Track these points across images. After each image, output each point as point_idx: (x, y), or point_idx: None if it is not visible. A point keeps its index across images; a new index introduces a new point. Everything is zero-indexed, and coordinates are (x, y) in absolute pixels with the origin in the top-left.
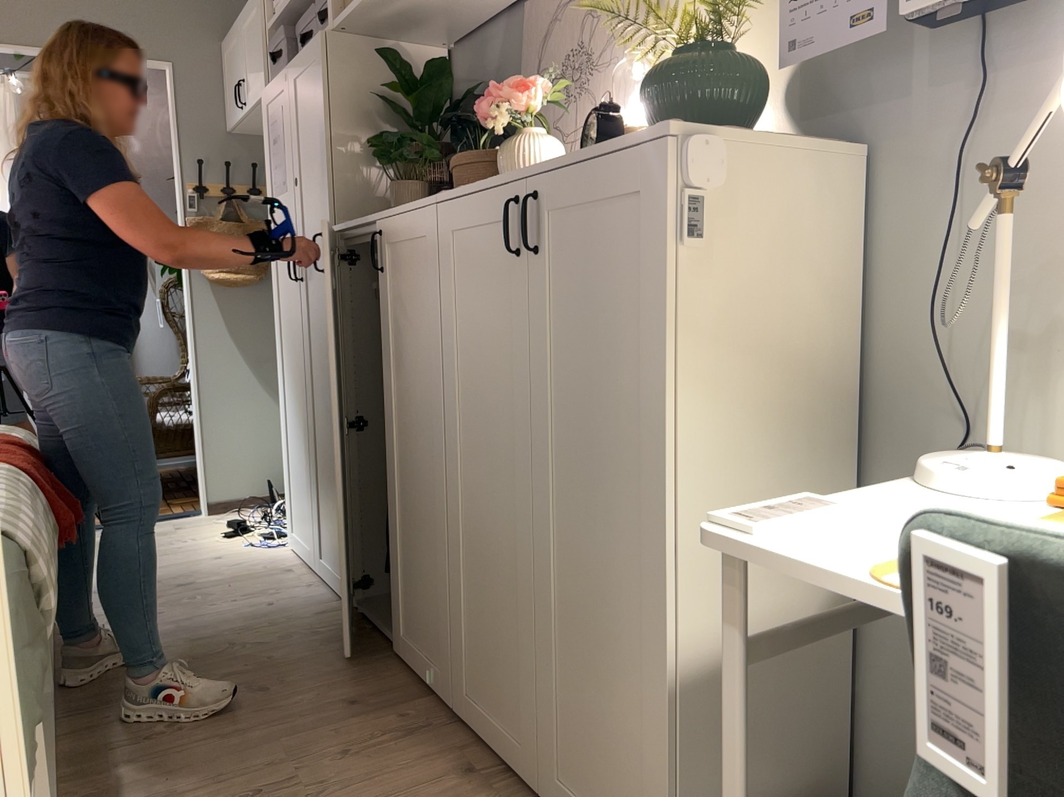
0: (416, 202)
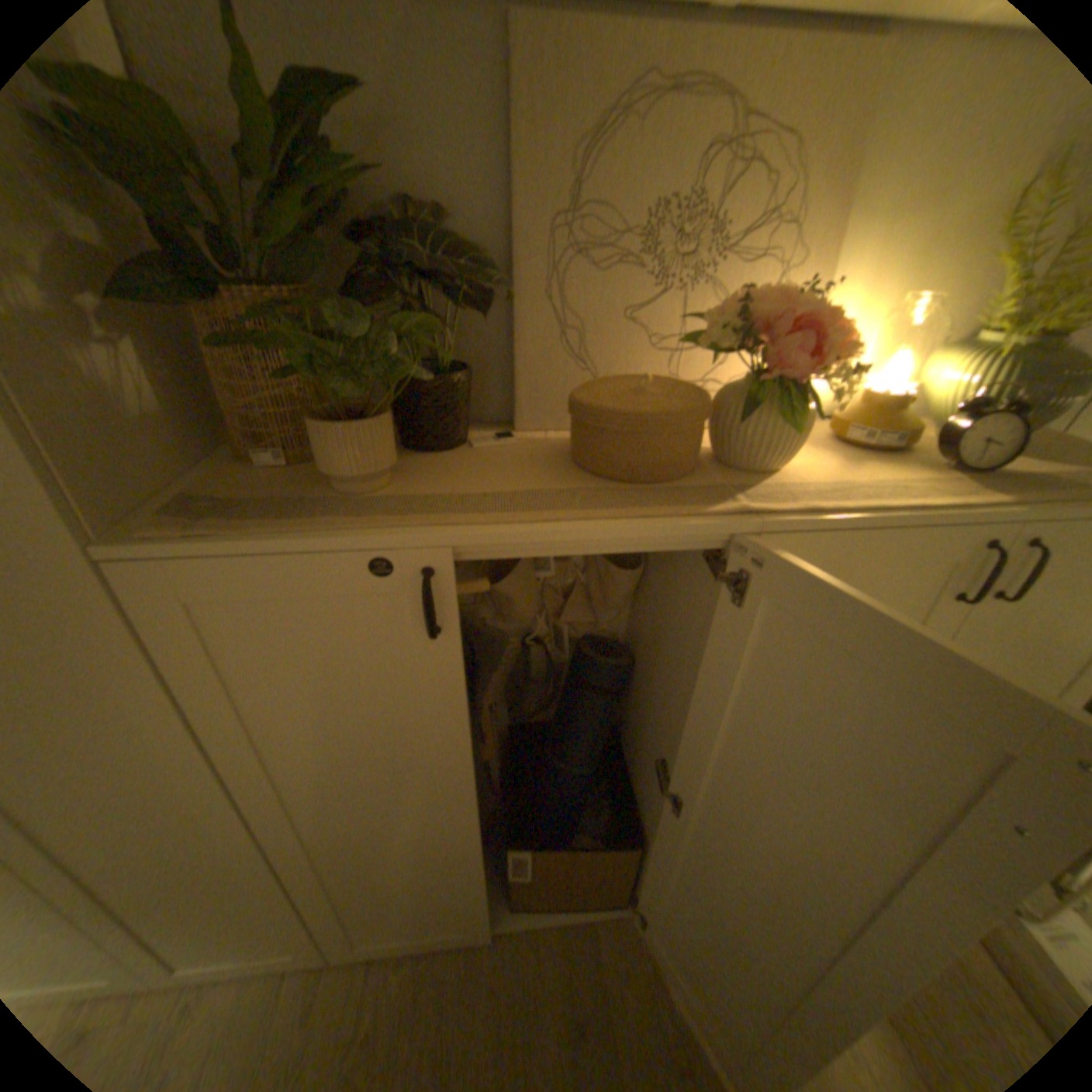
0: (643, 515)
